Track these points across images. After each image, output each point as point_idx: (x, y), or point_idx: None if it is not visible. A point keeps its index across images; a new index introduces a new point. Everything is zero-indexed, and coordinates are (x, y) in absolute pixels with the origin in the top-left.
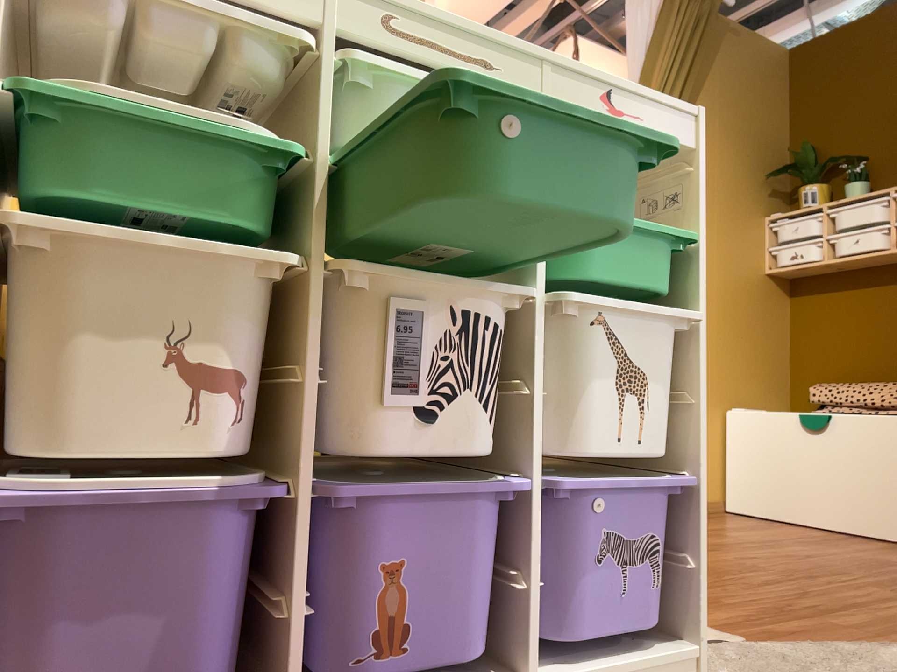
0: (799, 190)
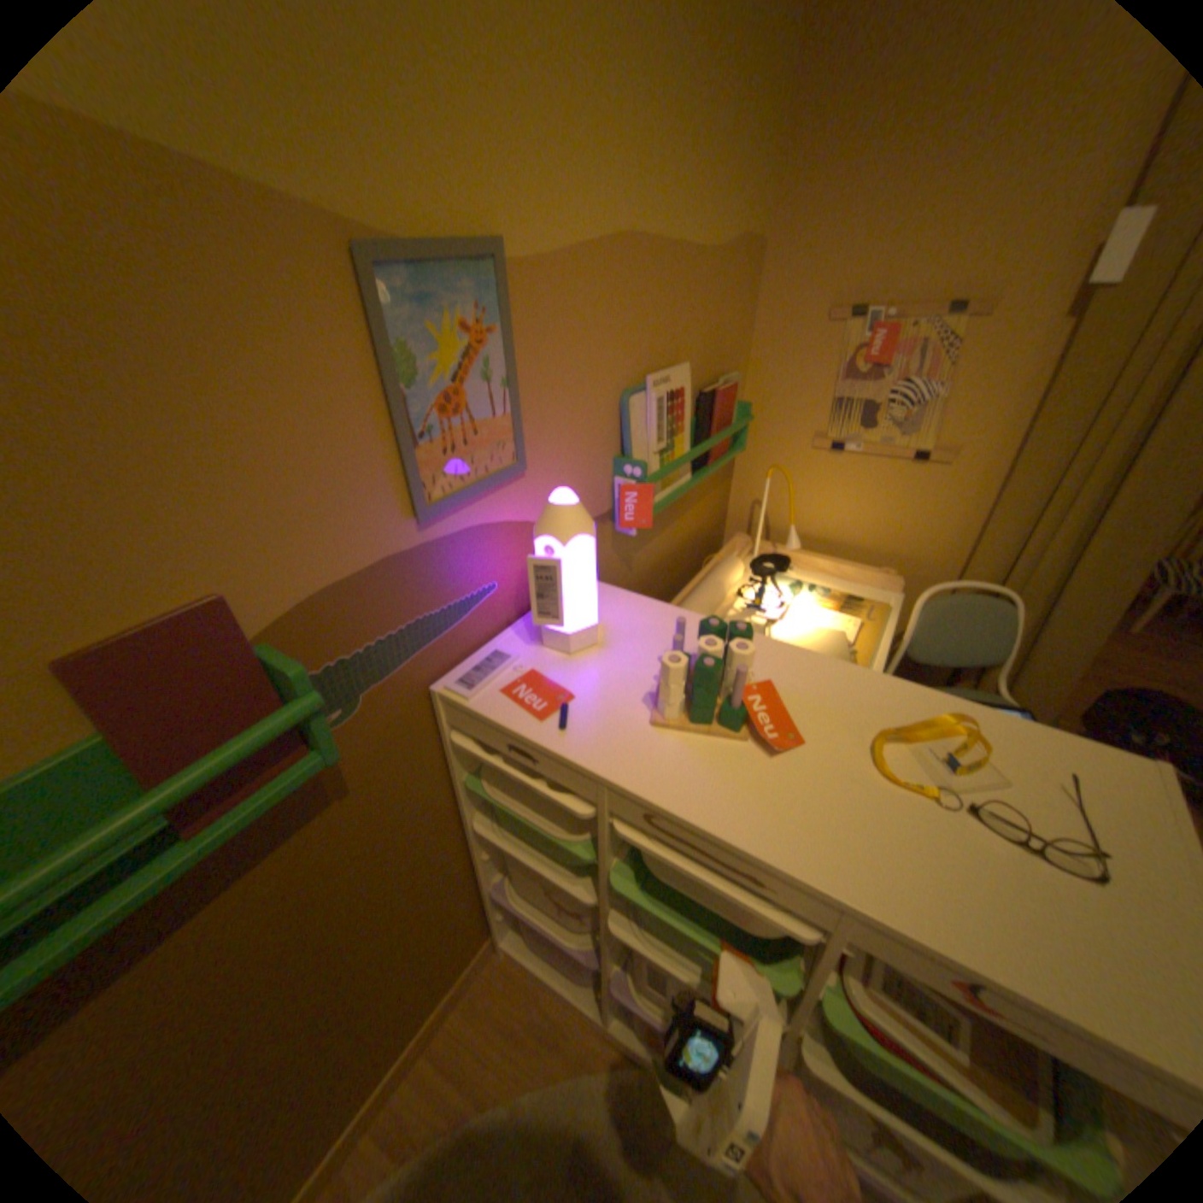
0: None
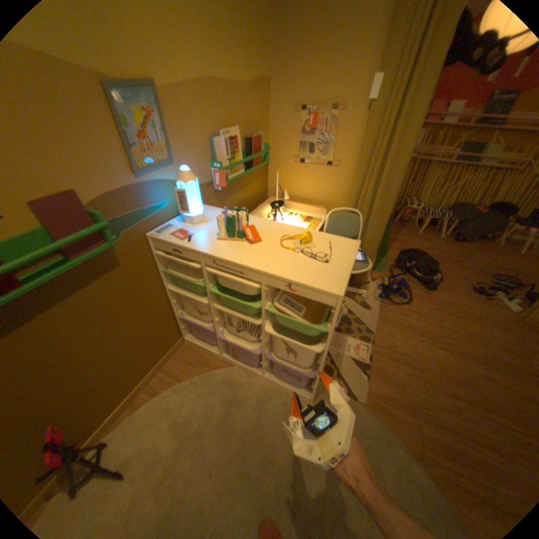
0: None
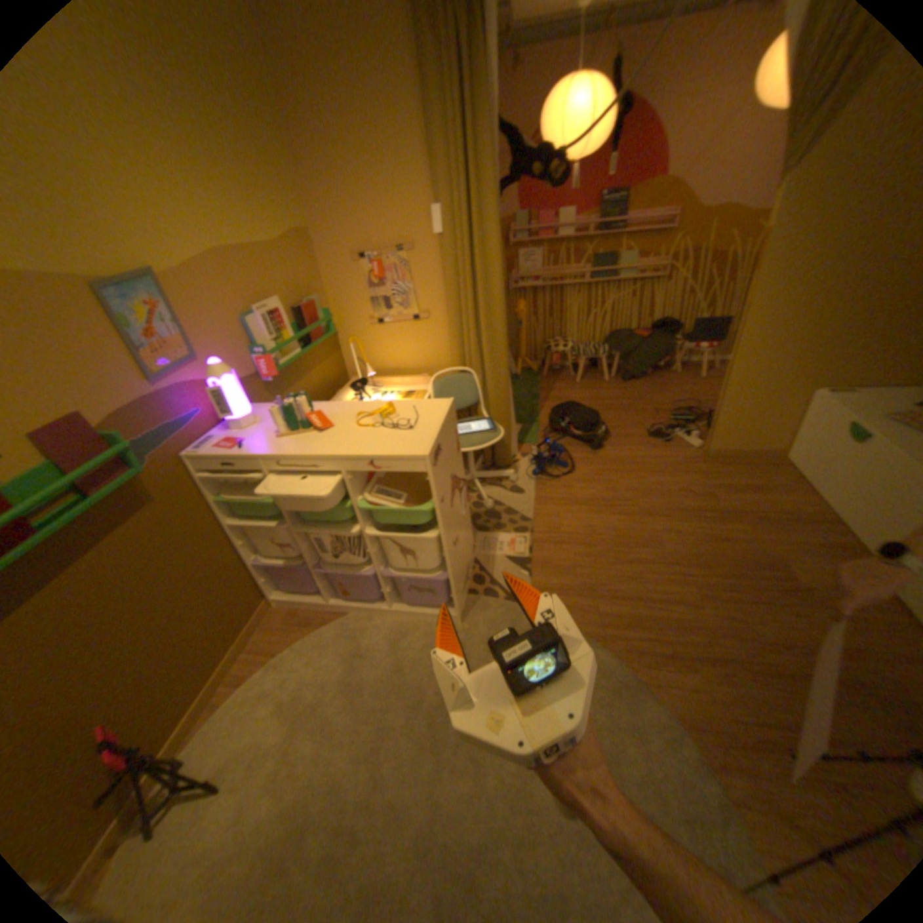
0: None
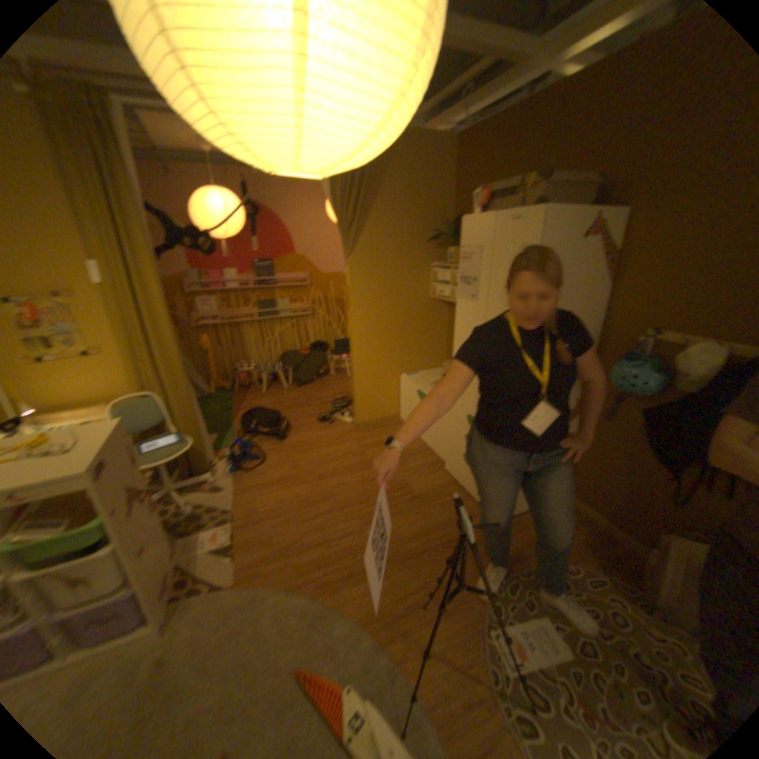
0: (449, 249)
